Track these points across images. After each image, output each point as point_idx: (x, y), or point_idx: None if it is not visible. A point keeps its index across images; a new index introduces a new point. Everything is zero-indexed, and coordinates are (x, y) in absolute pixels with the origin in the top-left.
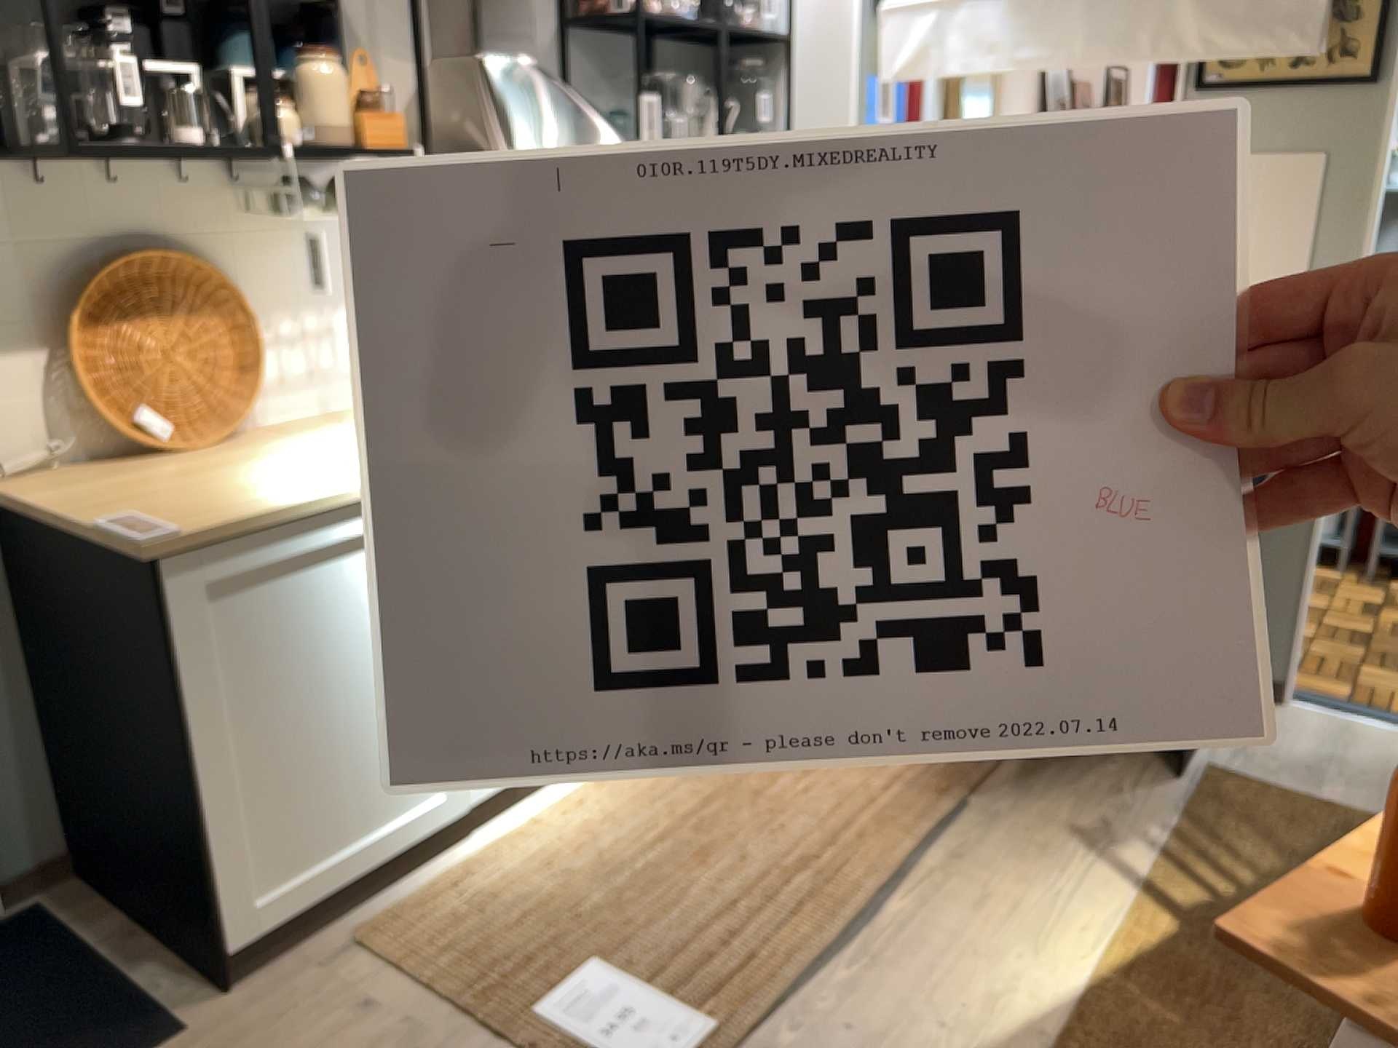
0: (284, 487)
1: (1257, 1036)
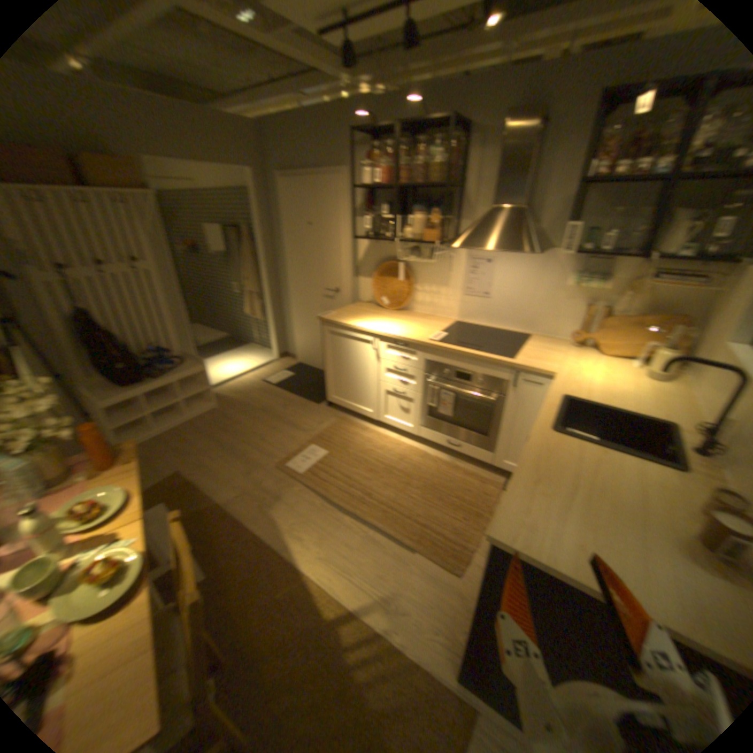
0: (354, 320)
1: (262, 626)
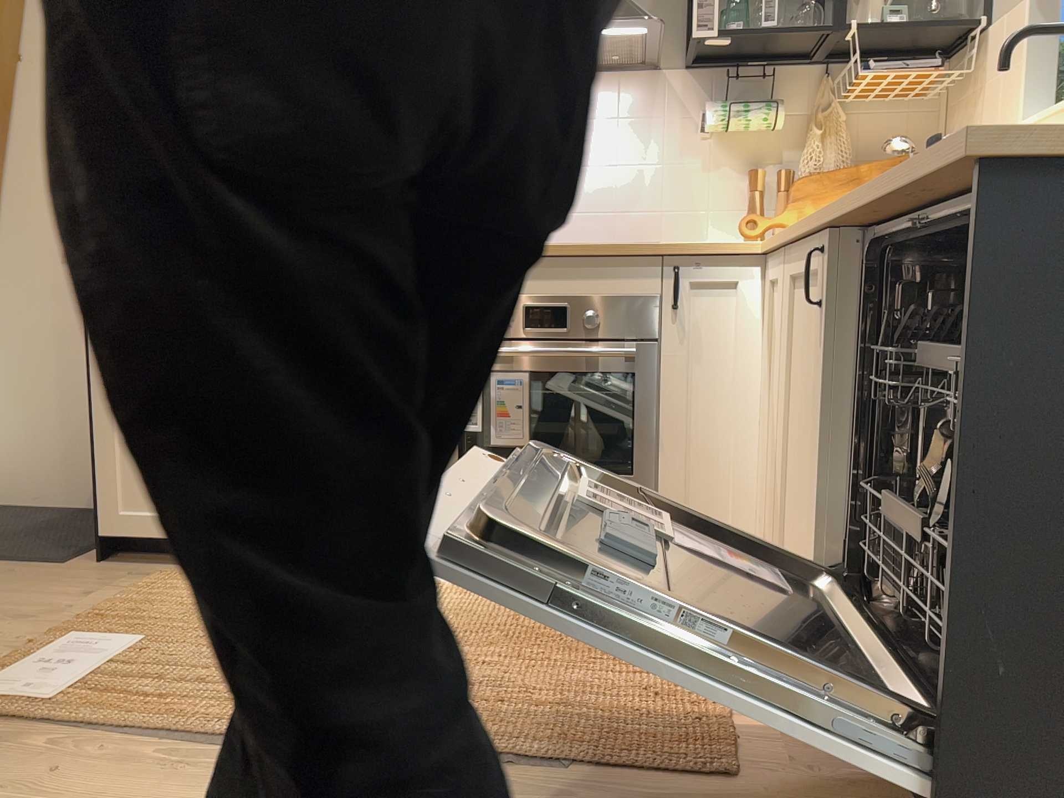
0: None
1: None
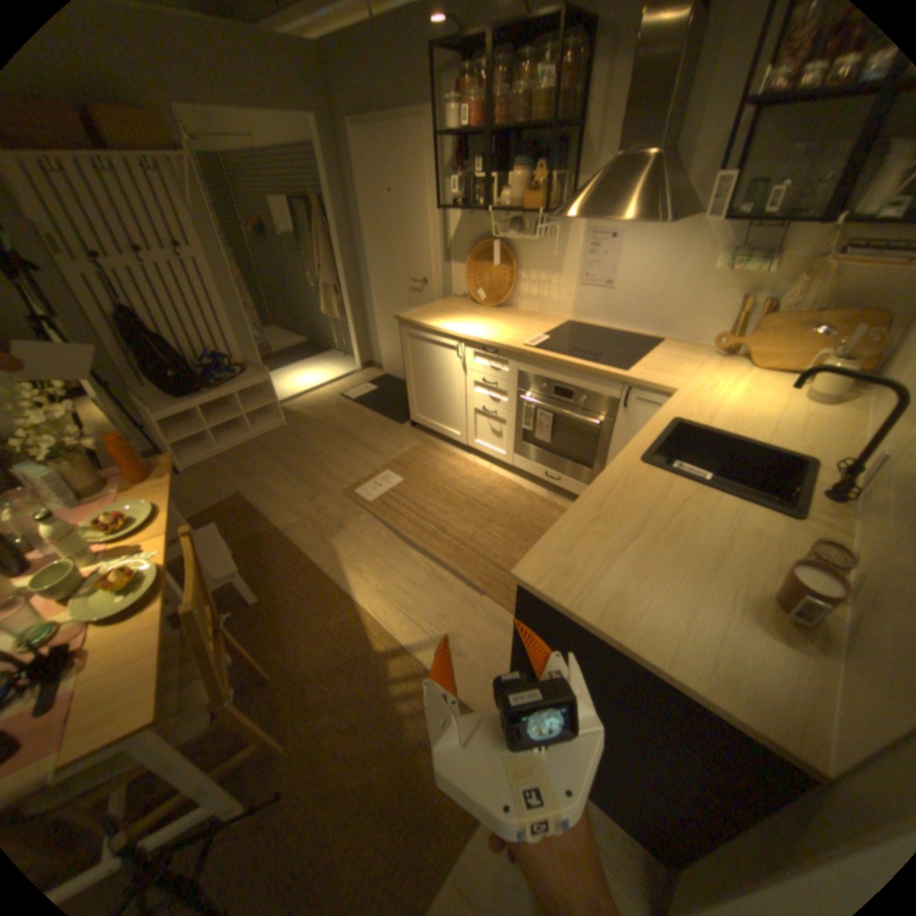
0: (439, 320)
1: (312, 651)
